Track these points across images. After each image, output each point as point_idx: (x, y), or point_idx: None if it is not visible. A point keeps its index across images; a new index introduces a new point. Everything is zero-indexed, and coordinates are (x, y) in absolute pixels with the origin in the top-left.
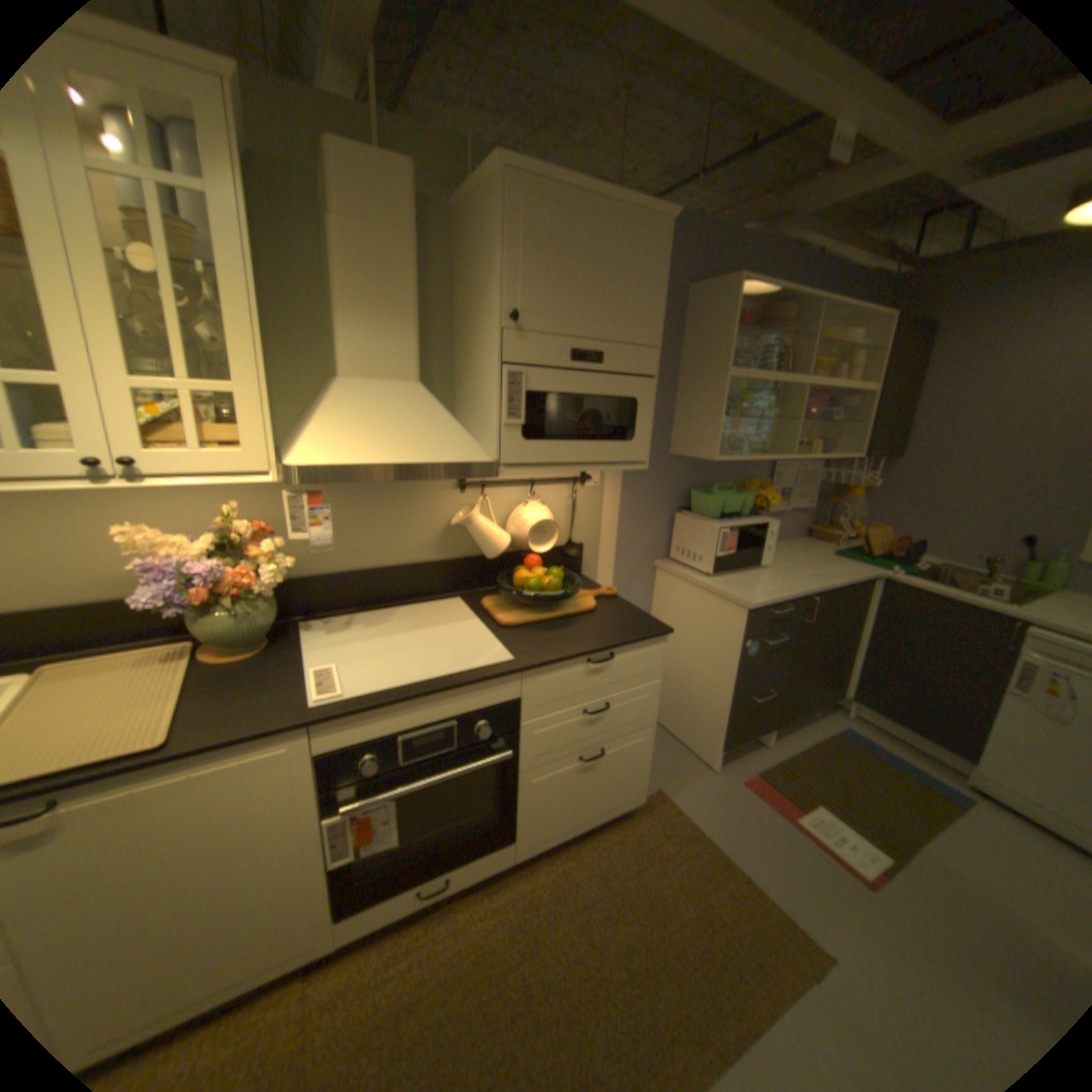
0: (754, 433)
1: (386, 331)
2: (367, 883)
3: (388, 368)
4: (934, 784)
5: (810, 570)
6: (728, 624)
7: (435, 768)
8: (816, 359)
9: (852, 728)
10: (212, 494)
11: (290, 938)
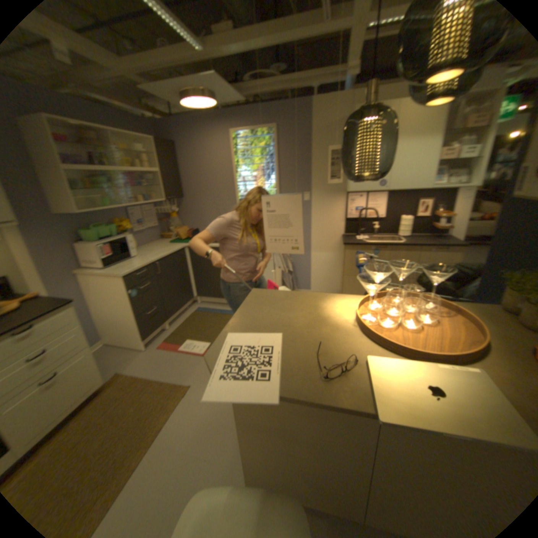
0: (96, 197)
1: None
2: None
3: None
4: (223, 312)
5: (154, 252)
6: (116, 288)
7: None
8: (117, 159)
9: (198, 307)
10: None
11: None
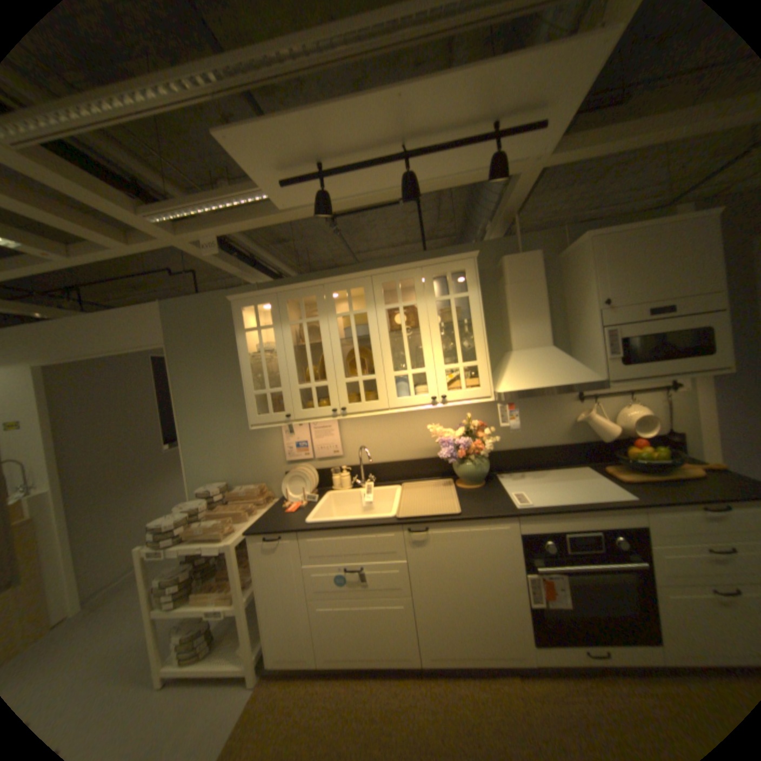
0: None
1: (534, 327)
2: (555, 629)
3: (536, 343)
4: None
5: None
6: None
7: (592, 564)
8: None
9: None
10: (457, 412)
11: (514, 646)
